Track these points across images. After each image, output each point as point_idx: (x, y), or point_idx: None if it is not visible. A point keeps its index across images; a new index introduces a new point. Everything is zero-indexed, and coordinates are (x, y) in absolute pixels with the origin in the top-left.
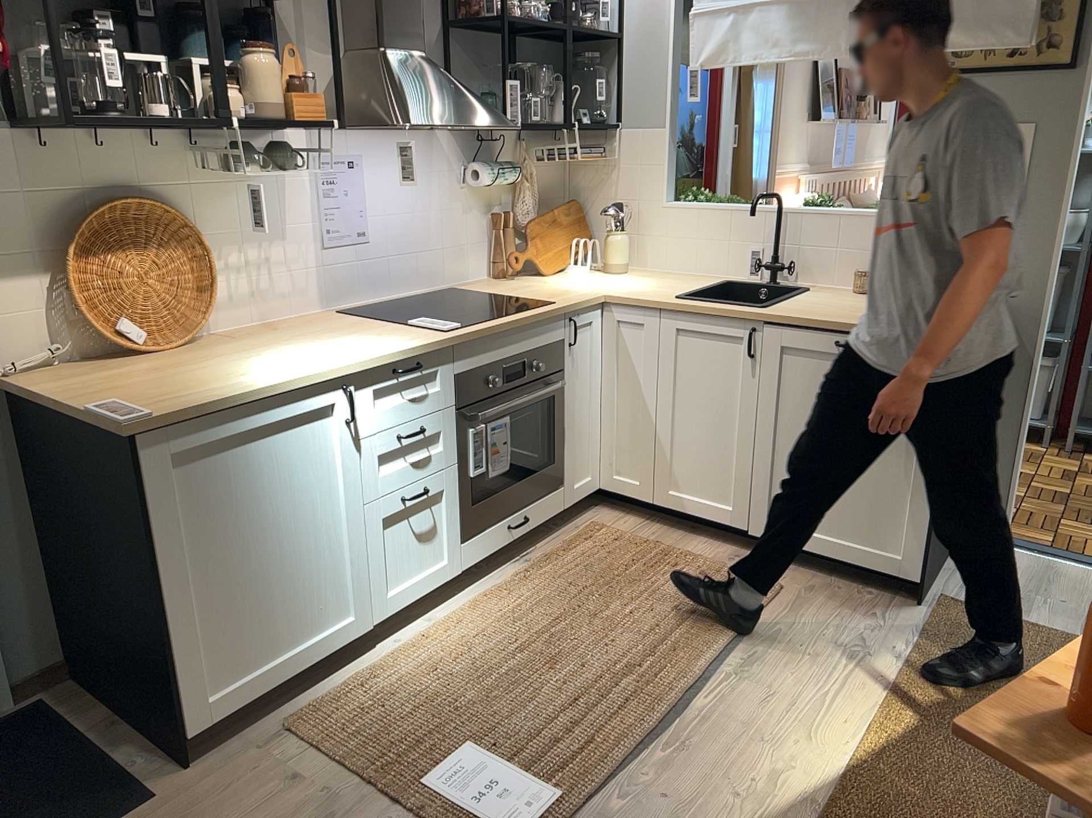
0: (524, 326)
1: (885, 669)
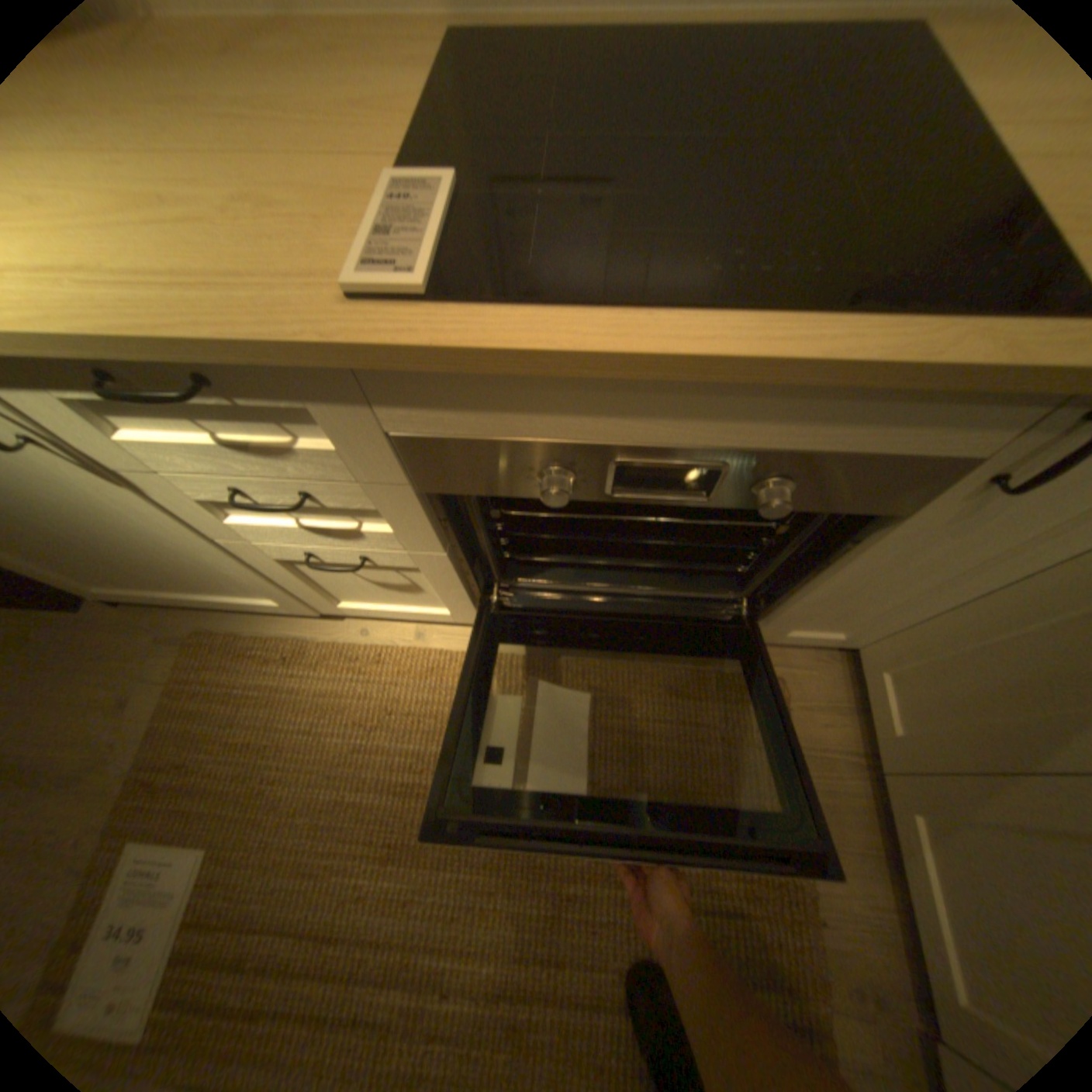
0: (757, 380)
1: None
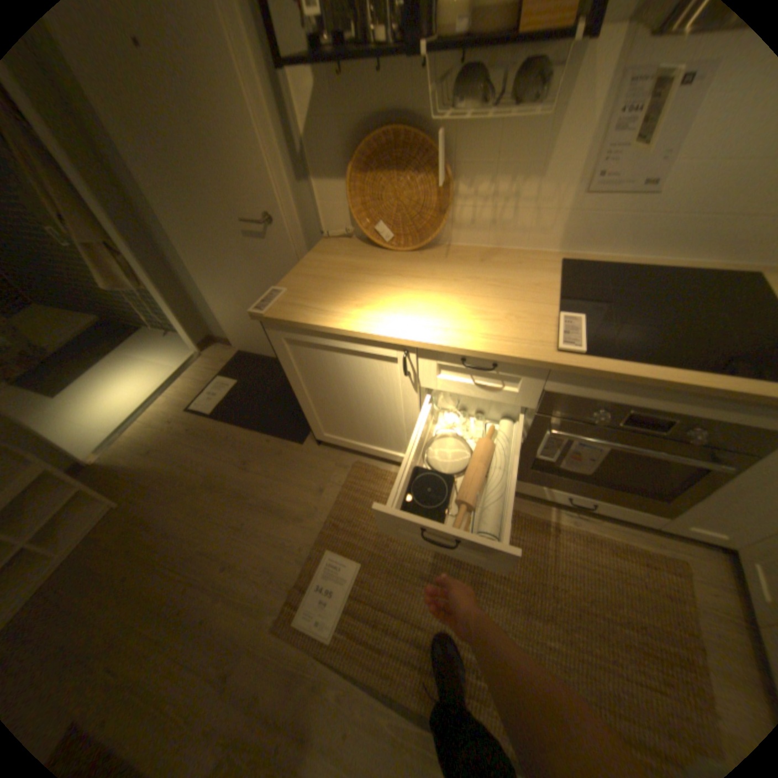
0: (698, 392)
1: None
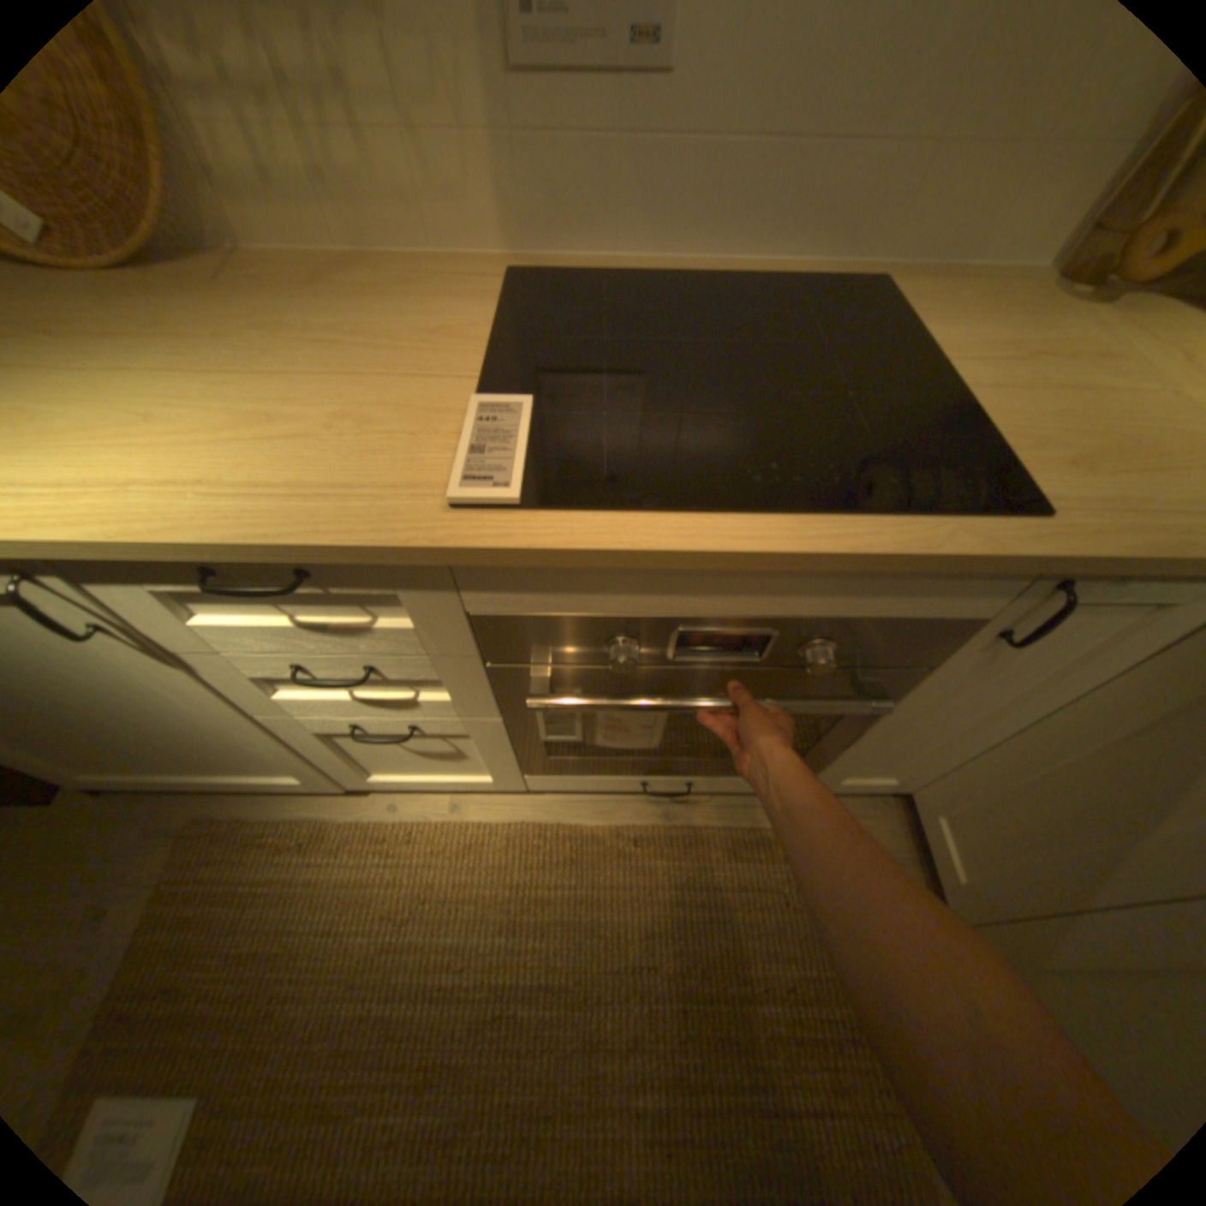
0: (799, 566)
1: None
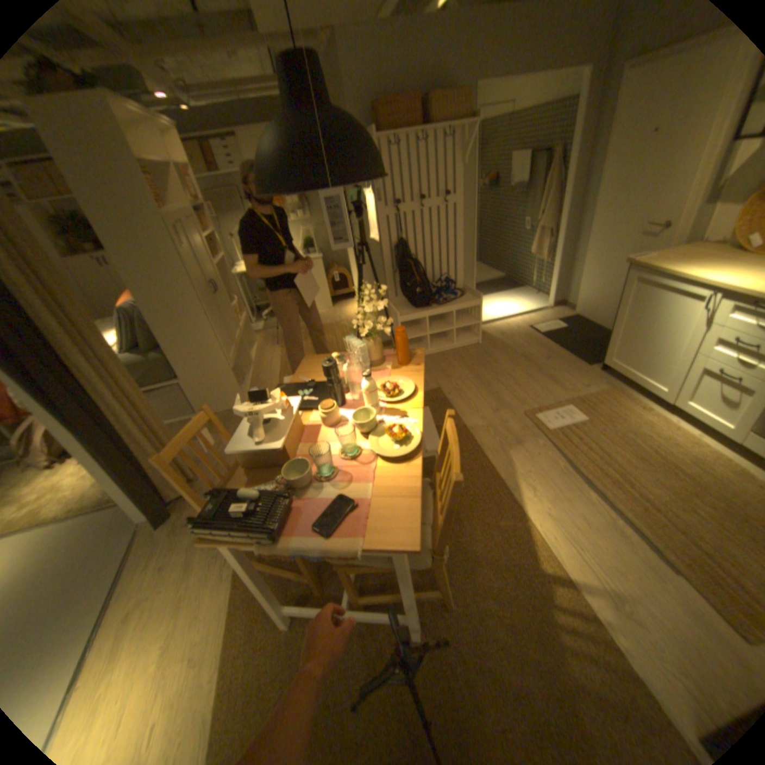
0: None
1: (597, 602)
